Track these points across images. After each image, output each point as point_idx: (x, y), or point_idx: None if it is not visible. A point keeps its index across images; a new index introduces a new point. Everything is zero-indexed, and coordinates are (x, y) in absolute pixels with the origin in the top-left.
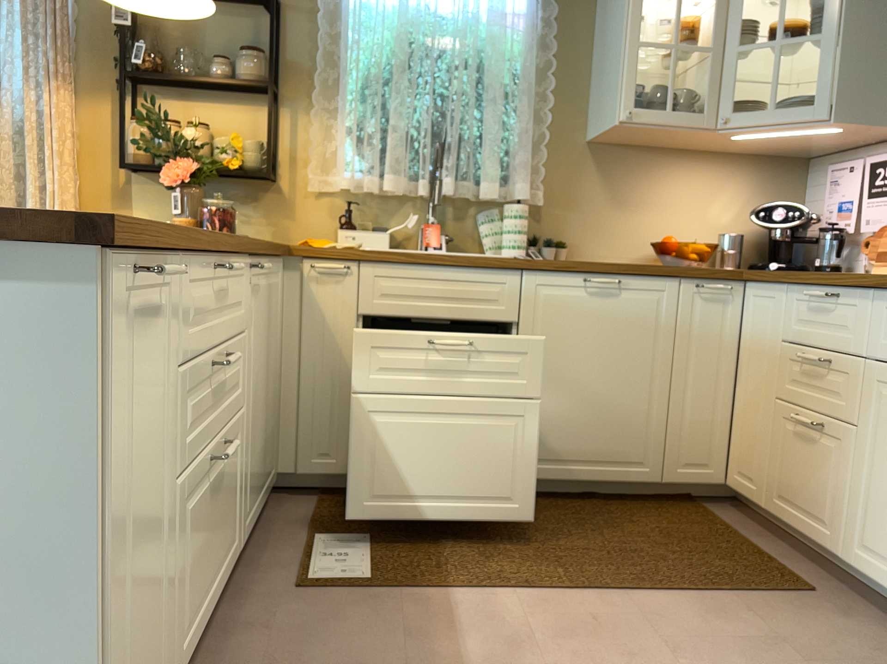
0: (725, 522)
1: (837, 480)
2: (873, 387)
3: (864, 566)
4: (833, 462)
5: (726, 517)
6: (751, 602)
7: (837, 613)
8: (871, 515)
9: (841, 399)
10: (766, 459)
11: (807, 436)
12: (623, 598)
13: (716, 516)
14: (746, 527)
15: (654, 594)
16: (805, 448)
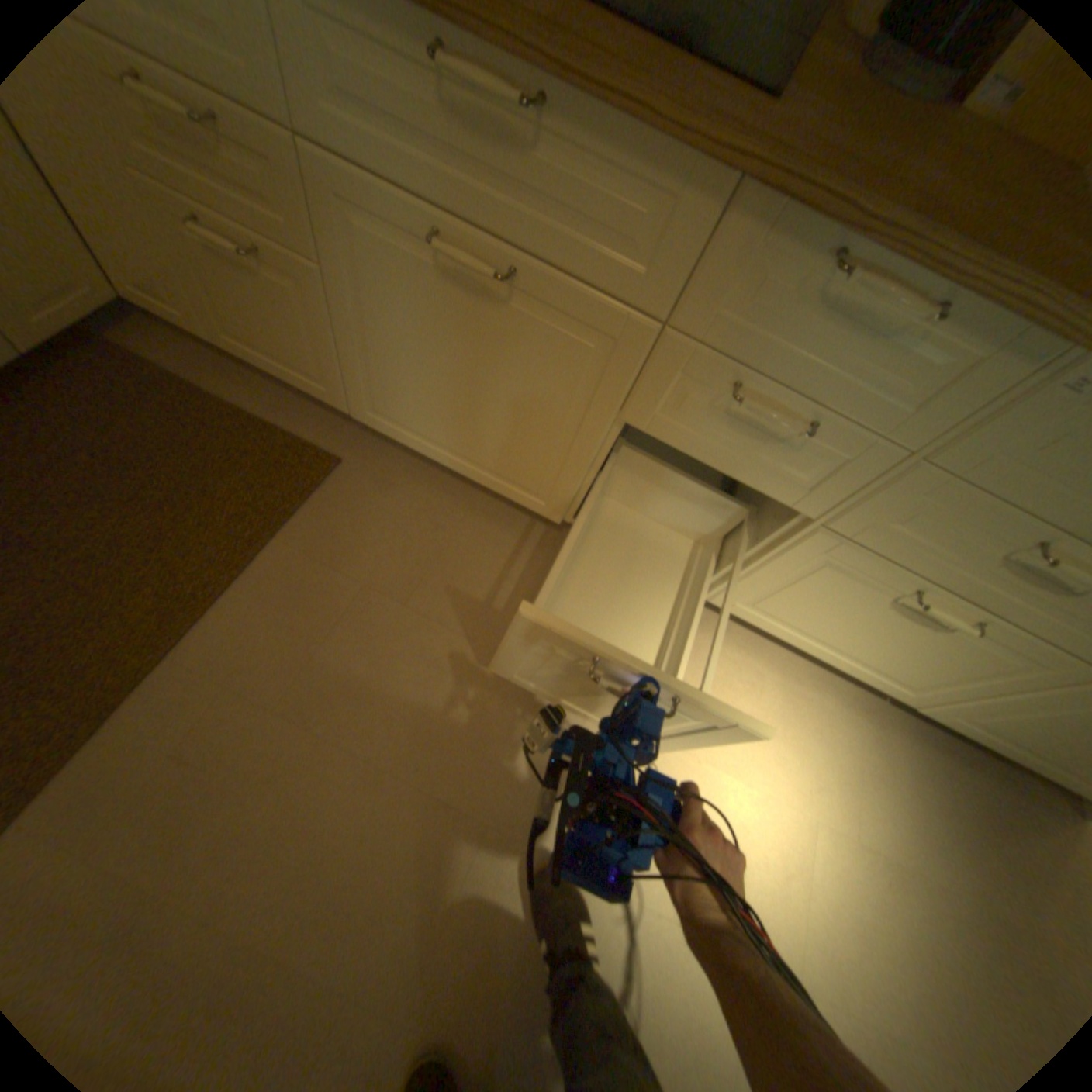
0: (163, 369)
1: (308, 330)
2: (321, 199)
3: (378, 425)
4: (292, 305)
5: (154, 352)
6: (298, 535)
7: (370, 480)
8: (372, 380)
9: (263, 203)
10: (166, 274)
11: (226, 256)
12: (172, 668)
13: (142, 363)
14: (193, 363)
15: (198, 622)
16: (232, 274)
